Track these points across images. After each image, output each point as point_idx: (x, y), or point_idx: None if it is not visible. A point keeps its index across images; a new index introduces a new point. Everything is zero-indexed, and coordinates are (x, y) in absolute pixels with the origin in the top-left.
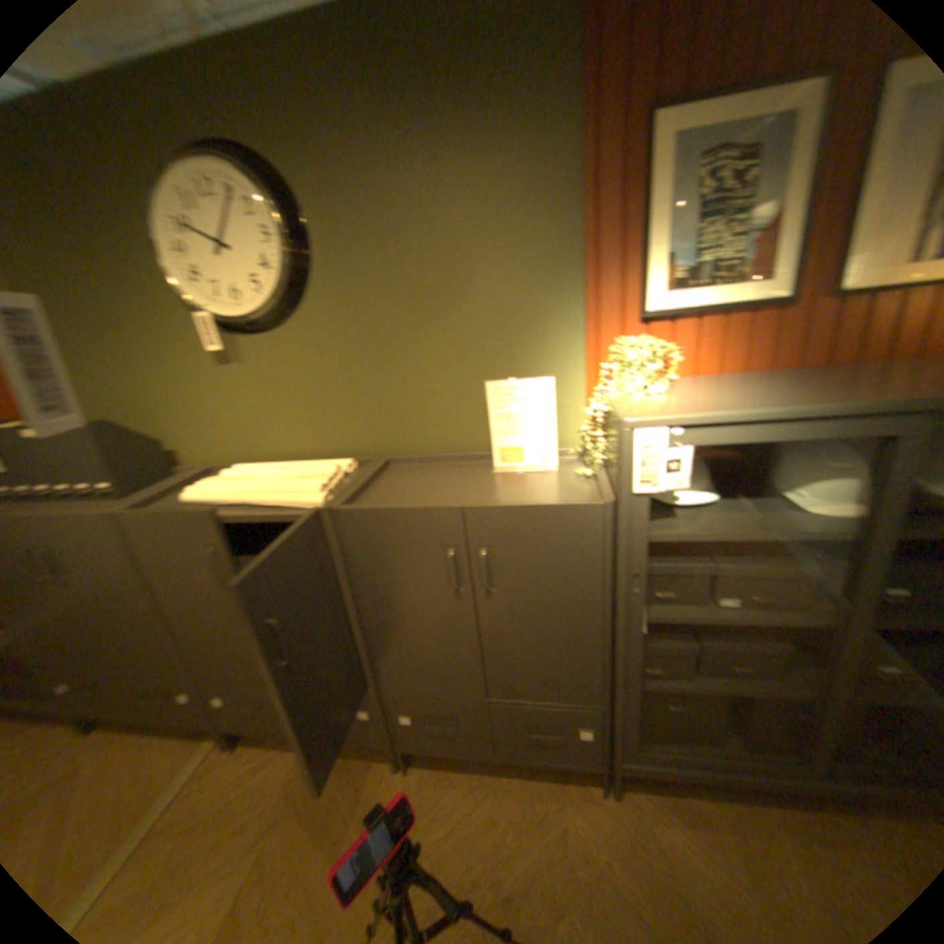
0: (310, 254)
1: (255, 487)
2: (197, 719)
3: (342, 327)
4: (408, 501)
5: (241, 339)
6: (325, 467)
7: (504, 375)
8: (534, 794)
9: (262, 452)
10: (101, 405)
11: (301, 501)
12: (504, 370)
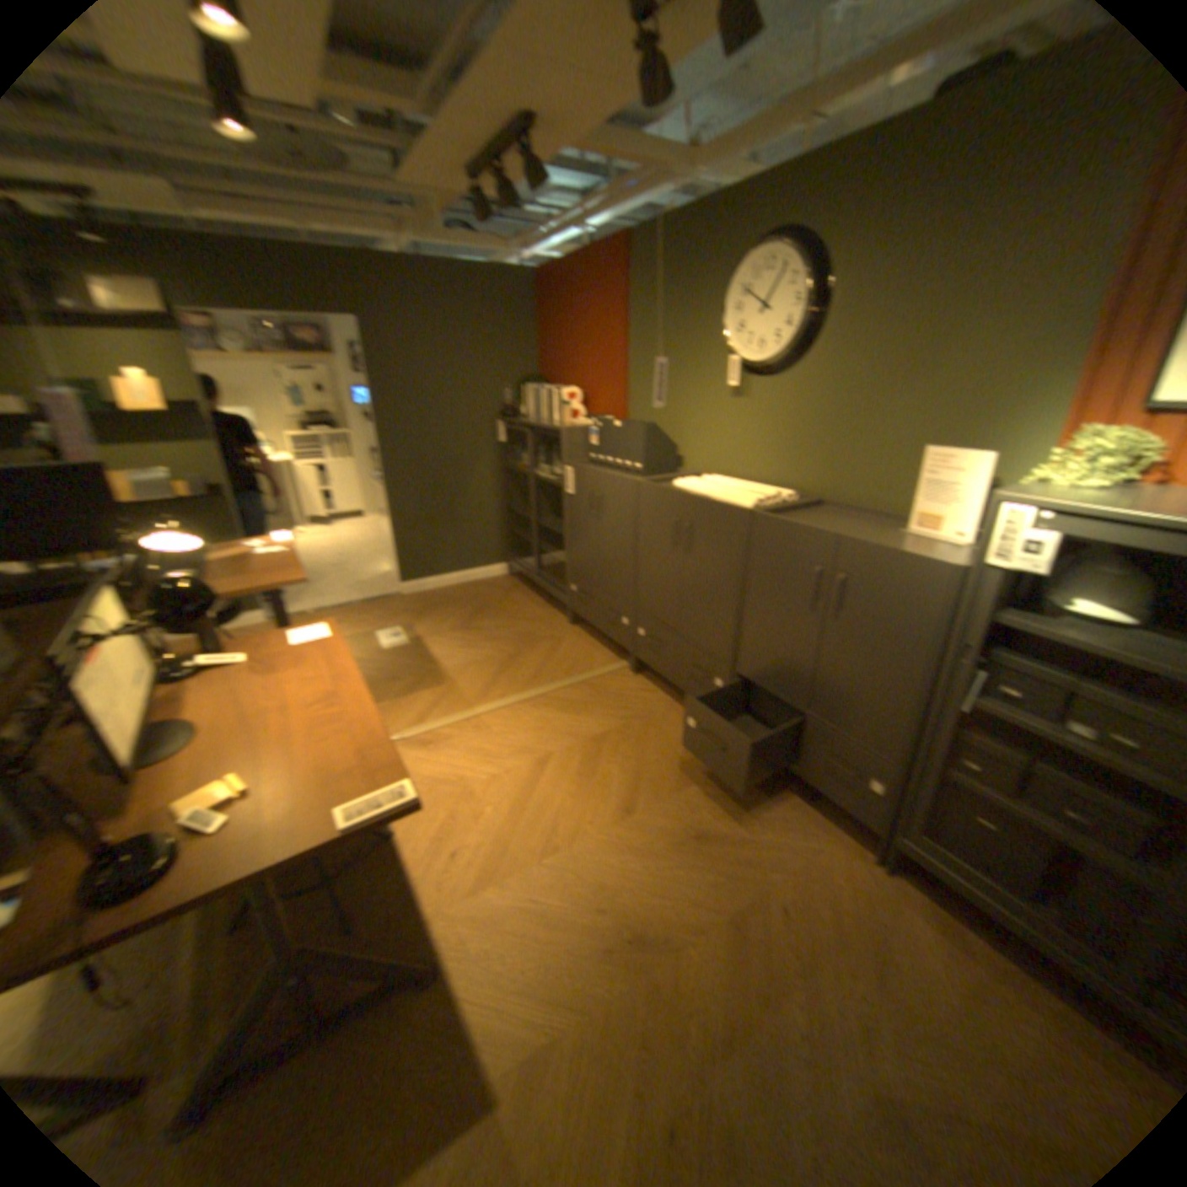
0: (827, 315)
1: (717, 489)
2: (626, 639)
3: (829, 379)
4: (804, 522)
5: (754, 379)
6: (769, 490)
7: (954, 445)
8: (815, 821)
9: (736, 471)
10: (655, 414)
11: (738, 503)
12: (962, 441)
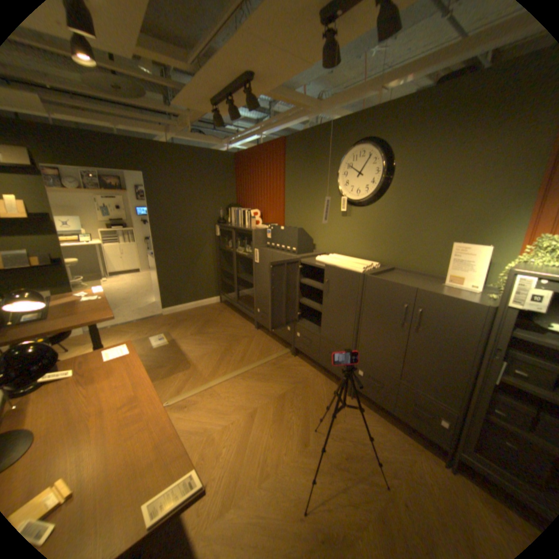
0: (393, 179)
1: (341, 262)
2: (291, 338)
3: (395, 209)
4: (396, 281)
5: (354, 208)
6: (368, 262)
7: (467, 242)
8: (408, 442)
9: (345, 252)
10: (301, 224)
11: (355, 270)
12: (469, 240)
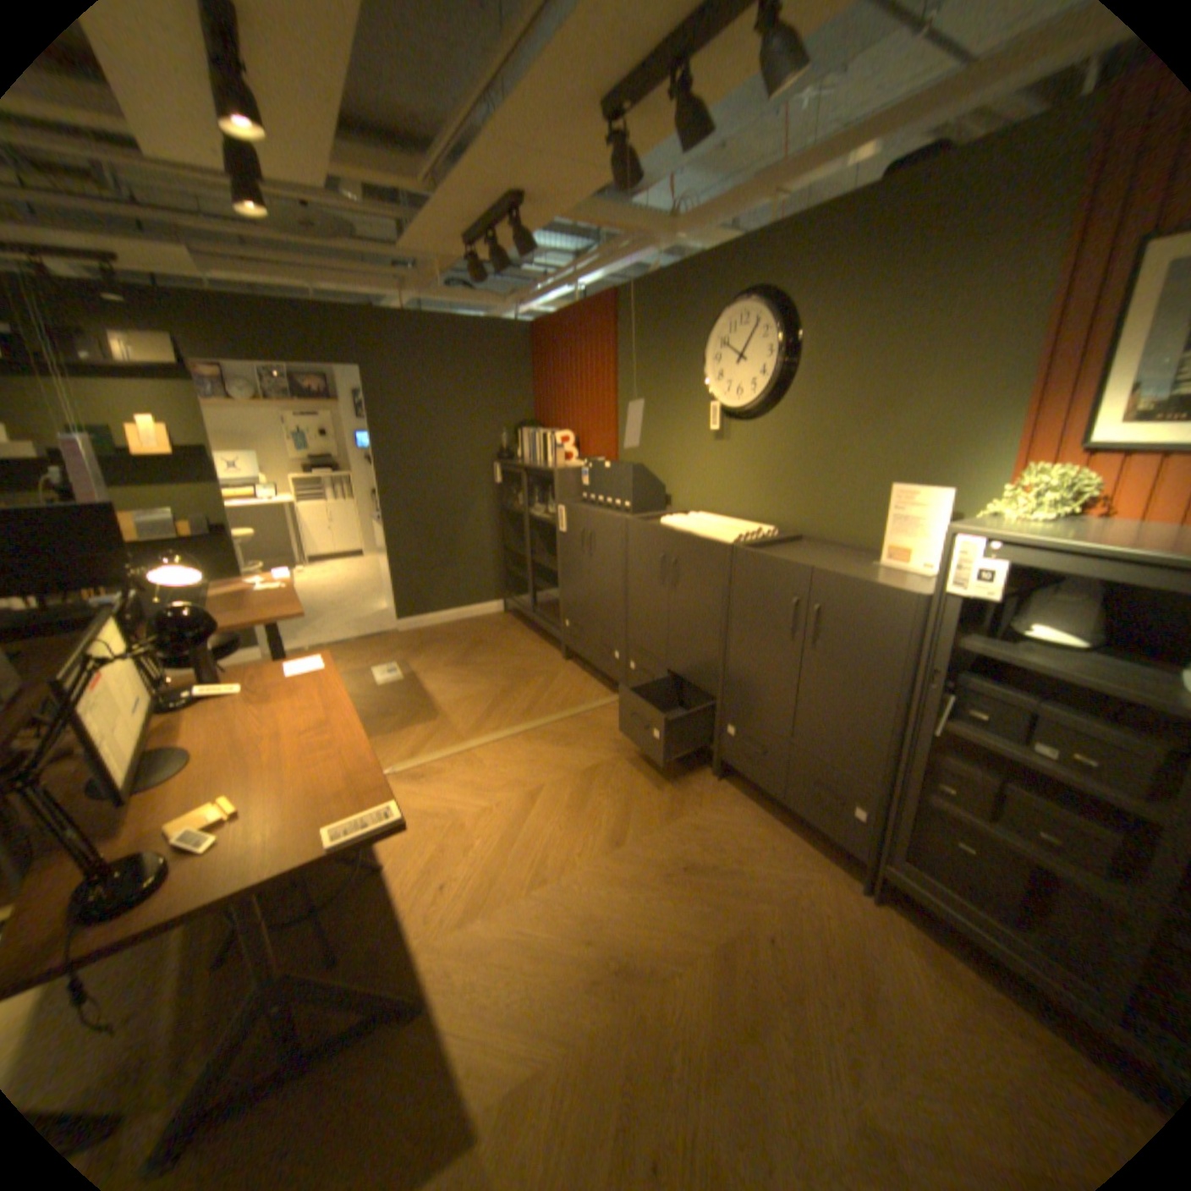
0: (800, 366)
1: (702, 527)
2: (620, 673)
3: (804, 424)
4: (782, 557)
5: (736, 424)
6: (752, 527)
7: (919, 483)
8: (805, 853)
9: (722, 510)
10: (646, 457)
11: (721, 540)
12: (926, 479)
